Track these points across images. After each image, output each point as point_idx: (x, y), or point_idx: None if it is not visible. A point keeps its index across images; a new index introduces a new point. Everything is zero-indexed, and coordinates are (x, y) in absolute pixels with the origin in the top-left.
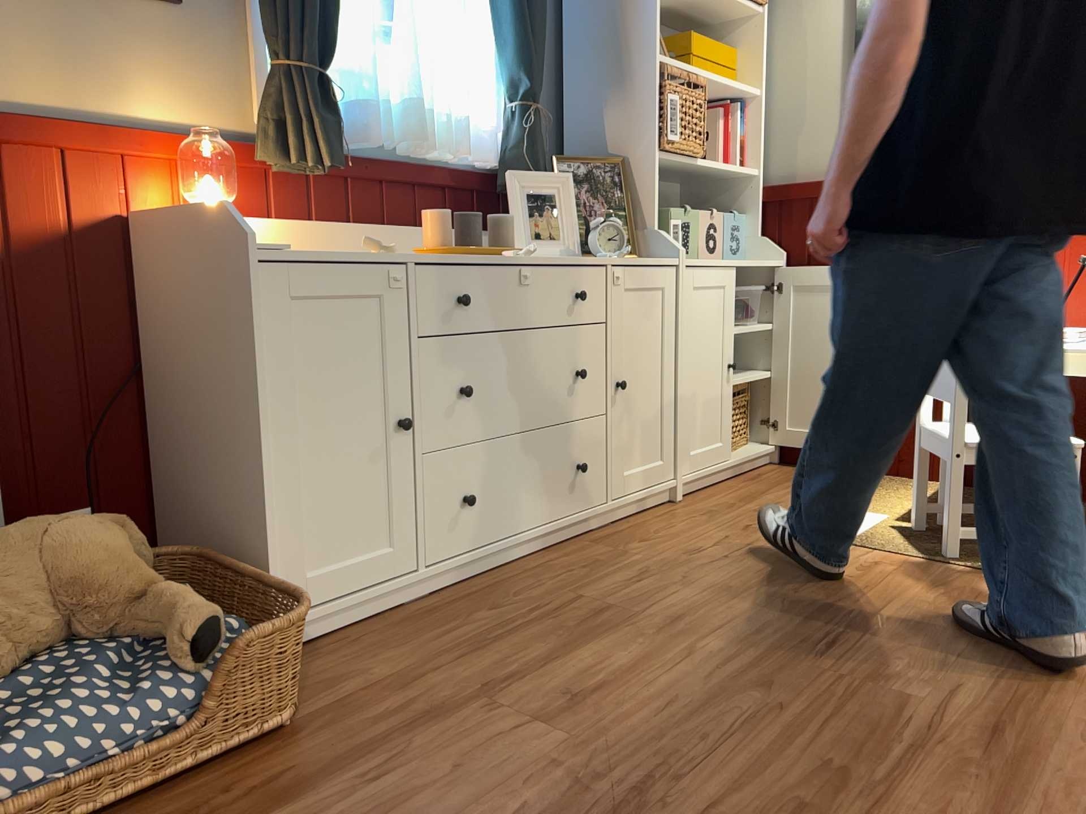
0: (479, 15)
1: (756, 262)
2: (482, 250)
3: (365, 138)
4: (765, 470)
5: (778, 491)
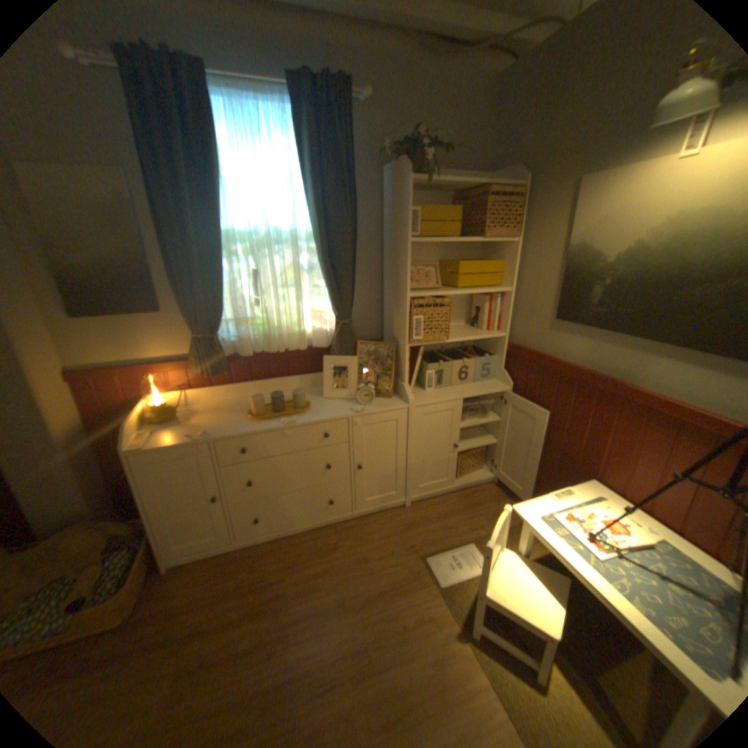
0: (318, 275)
1: (489, 388)
2: (273, 415)
3: (243, 353)
4: (482, 489)
5: (465, 514)
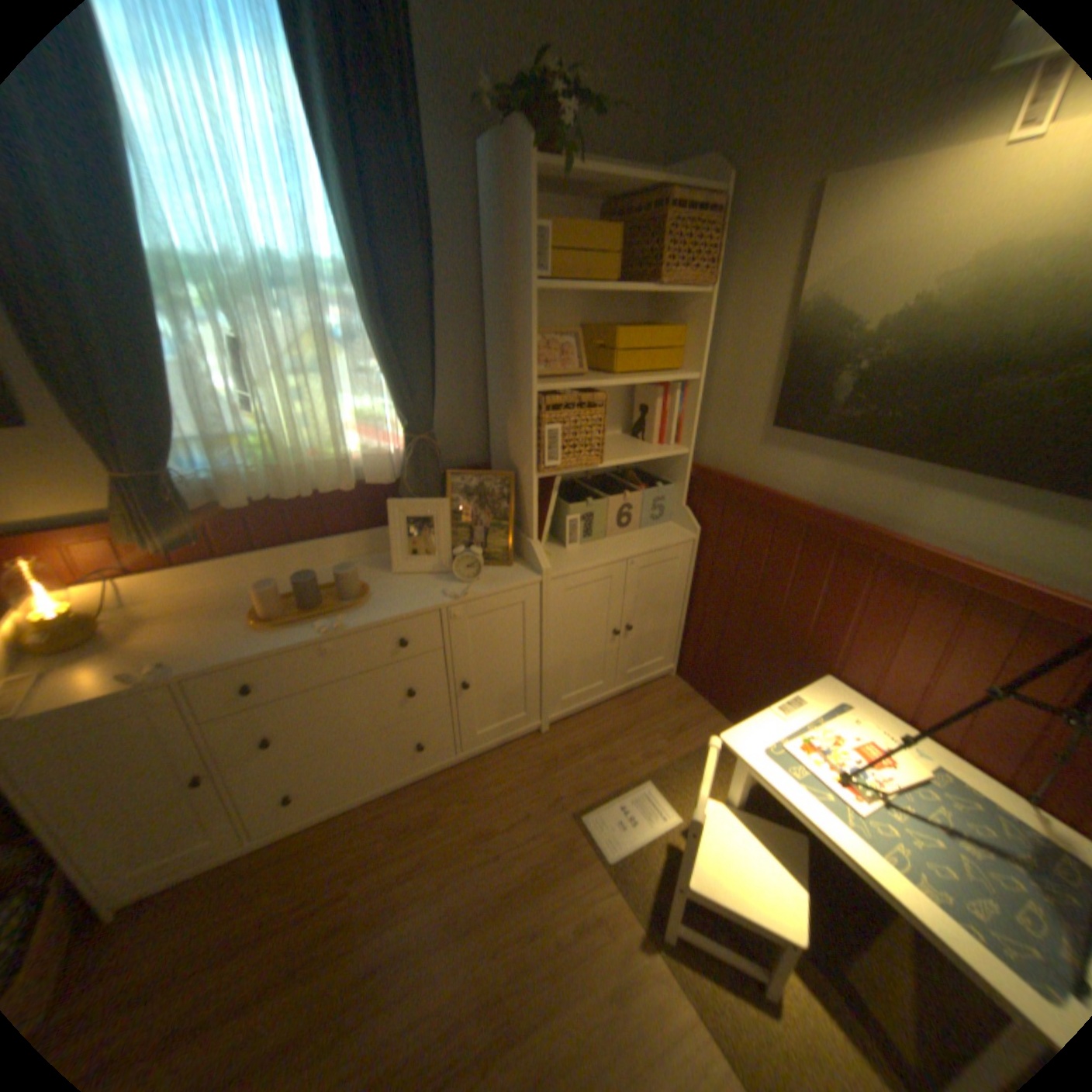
0: (365, 351)
1: (665, 538)
2: (300, 617)
3: (228, 502)
4: (653, 688)
5: (633, 733)
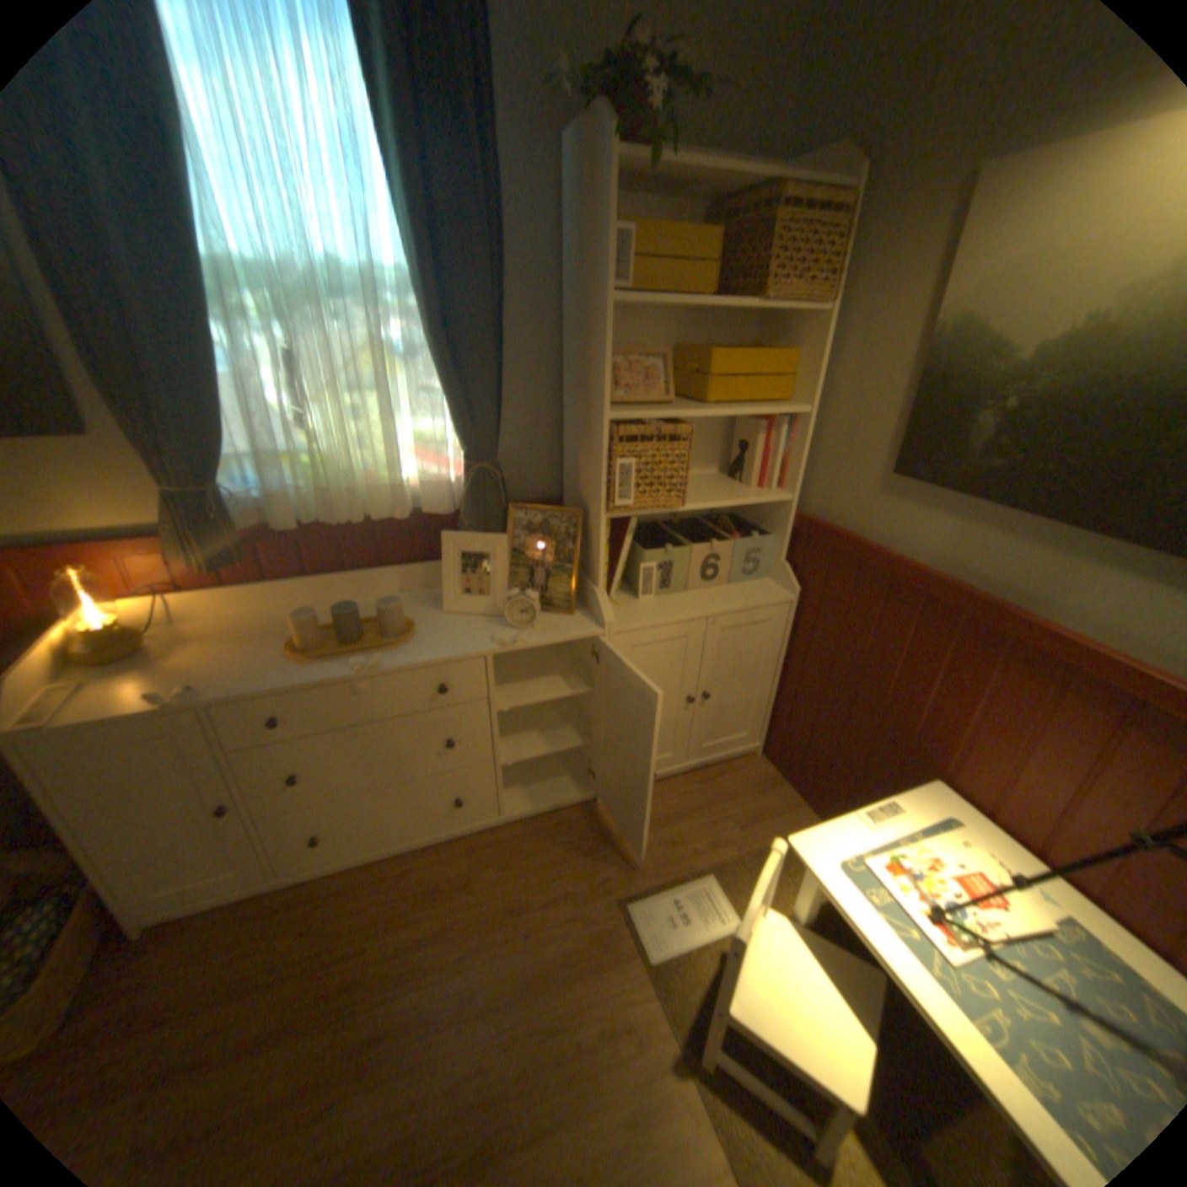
0: (427, 368)
1: (756, 597)
2: (336, 652)
3: (276, 524)
4: (733, 767)
5: (702, 817)
